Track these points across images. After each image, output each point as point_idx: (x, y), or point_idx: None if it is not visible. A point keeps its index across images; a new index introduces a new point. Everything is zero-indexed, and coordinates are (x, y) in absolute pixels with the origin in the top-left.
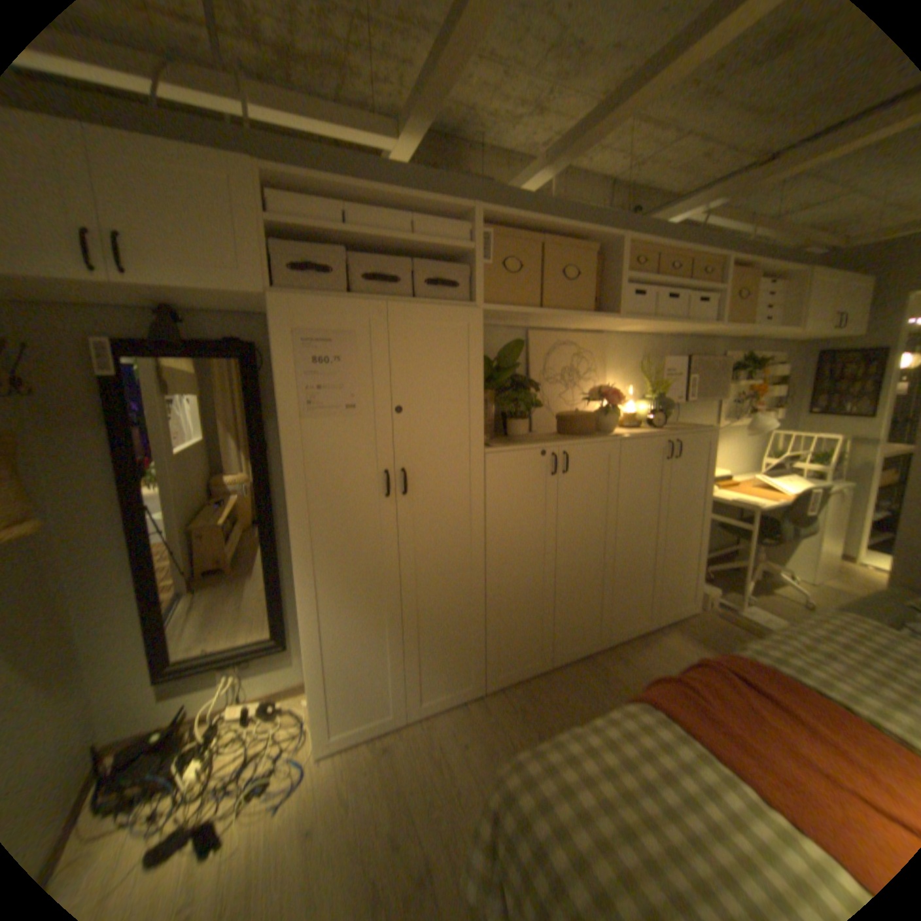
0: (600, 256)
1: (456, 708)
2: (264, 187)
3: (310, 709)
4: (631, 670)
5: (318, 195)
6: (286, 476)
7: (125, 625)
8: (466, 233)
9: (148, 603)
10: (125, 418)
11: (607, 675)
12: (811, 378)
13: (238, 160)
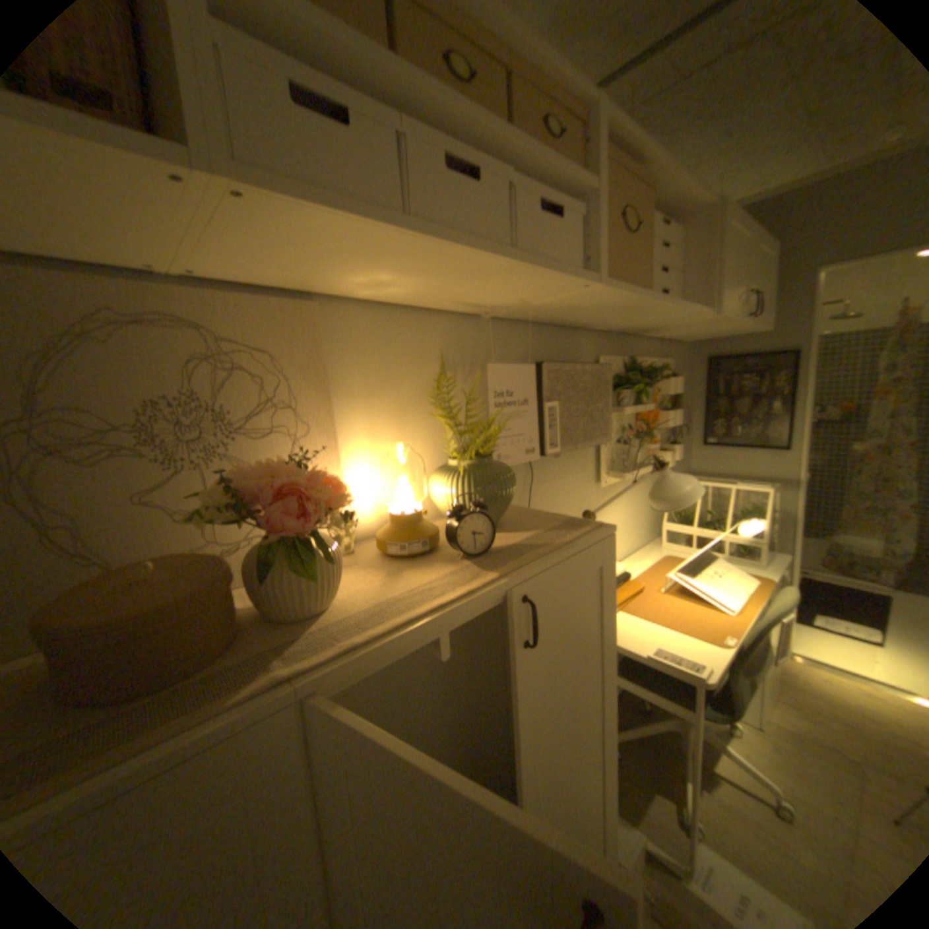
0: None
1: None
2: None
3: None
4: None
5: None
6: None
7: None
8: None
9: None
10: None
11: None
12: (701, 394)
13: None
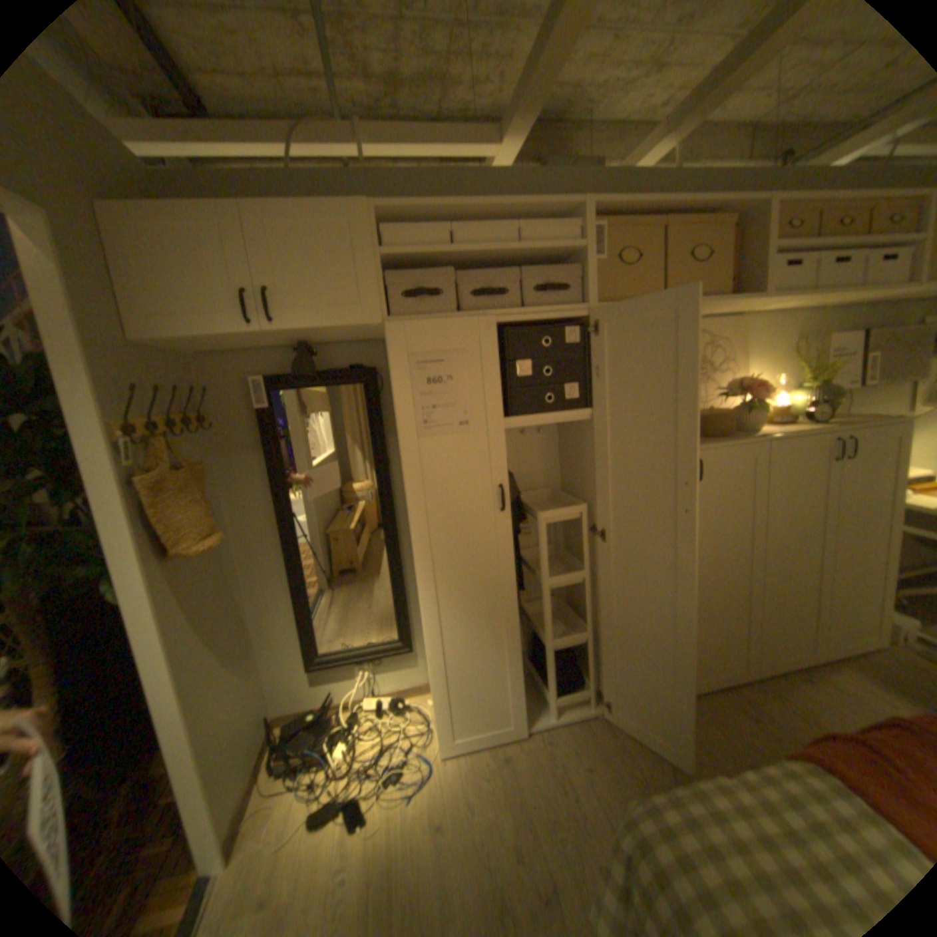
0: (739, 227)
1: (579, 729)
2: (378, 224)
3: (435, 713)
4: (789, 711)
5: (426, 220)
6: (407, 494)
7: (282, 622)
8: (576, 231)
9: (299, 604)
10: (276, 444)
11: (757, 713)
12: None
13: (355, 203)
